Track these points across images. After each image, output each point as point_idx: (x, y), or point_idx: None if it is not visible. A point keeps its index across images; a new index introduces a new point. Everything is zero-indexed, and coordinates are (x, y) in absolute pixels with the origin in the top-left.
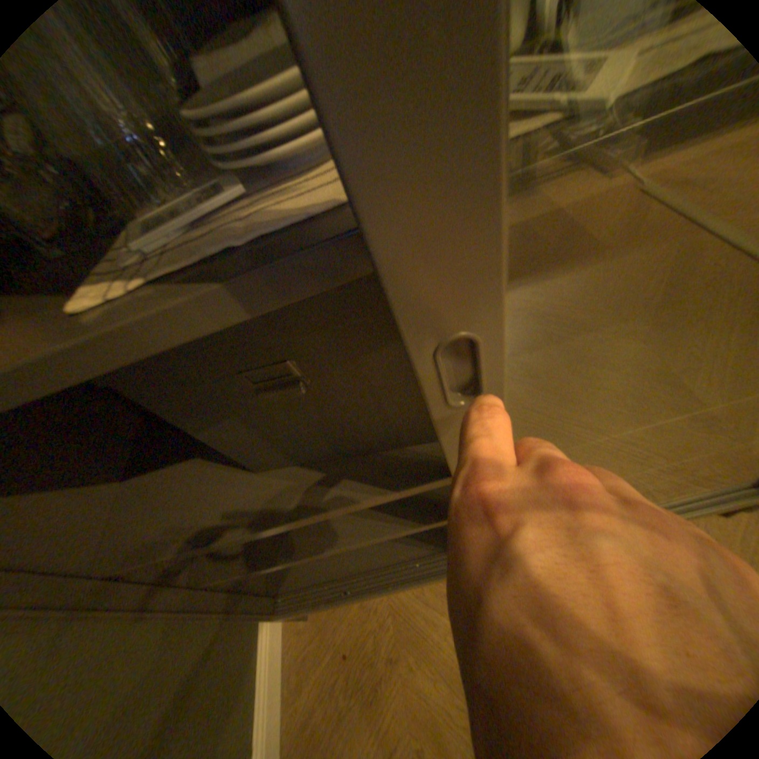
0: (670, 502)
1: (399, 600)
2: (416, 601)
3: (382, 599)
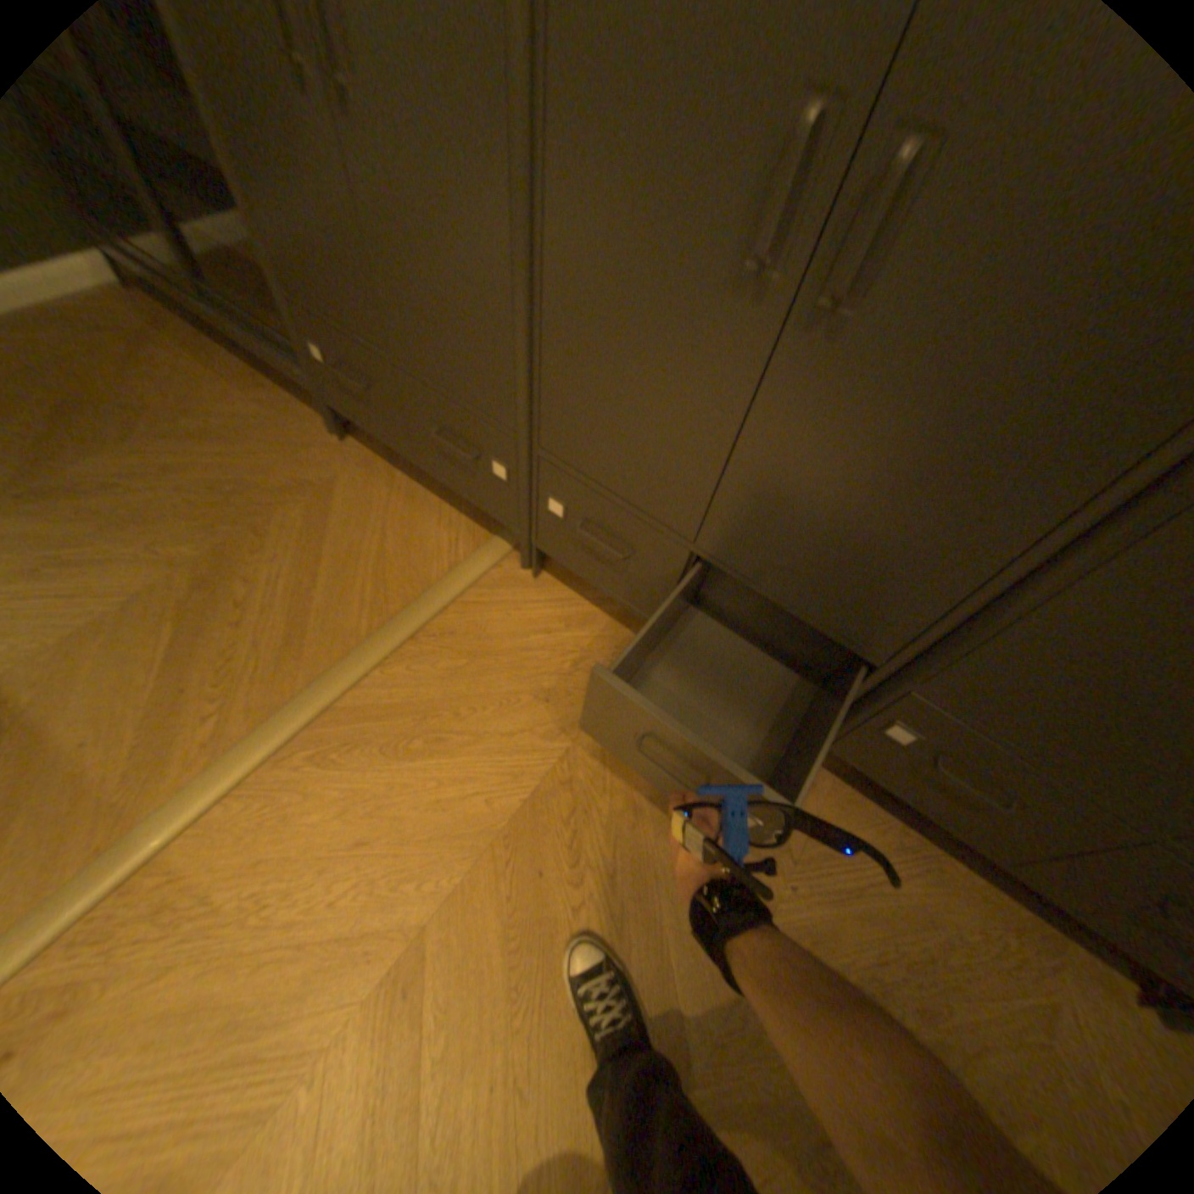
0: (274, 338)
1: (171, 323)
2: (175, 330)
3: (166, 316)
